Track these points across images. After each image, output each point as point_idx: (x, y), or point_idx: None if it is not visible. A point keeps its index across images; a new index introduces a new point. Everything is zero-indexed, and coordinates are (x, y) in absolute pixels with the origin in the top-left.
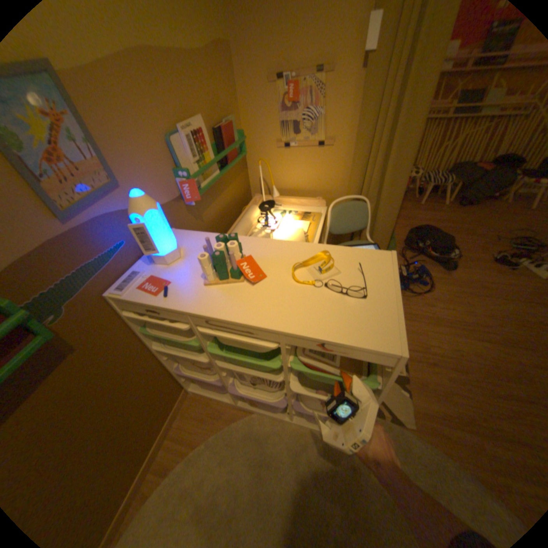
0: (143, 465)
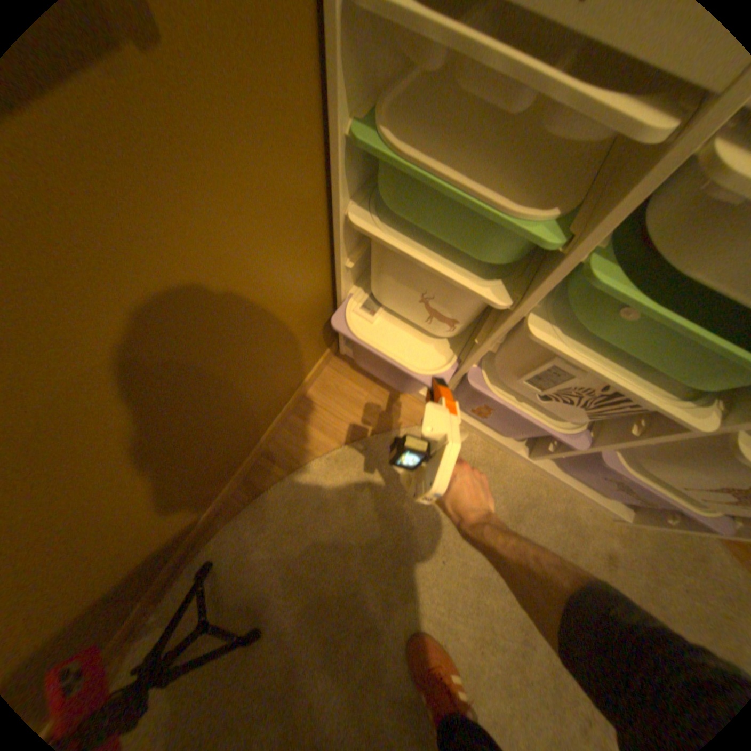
0: (256, 445)
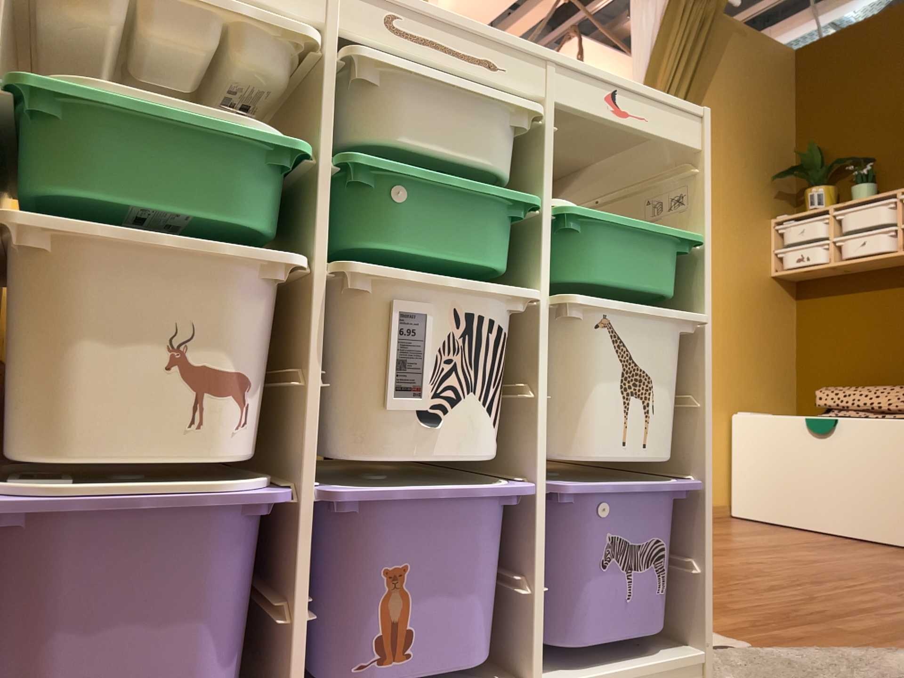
0: None
